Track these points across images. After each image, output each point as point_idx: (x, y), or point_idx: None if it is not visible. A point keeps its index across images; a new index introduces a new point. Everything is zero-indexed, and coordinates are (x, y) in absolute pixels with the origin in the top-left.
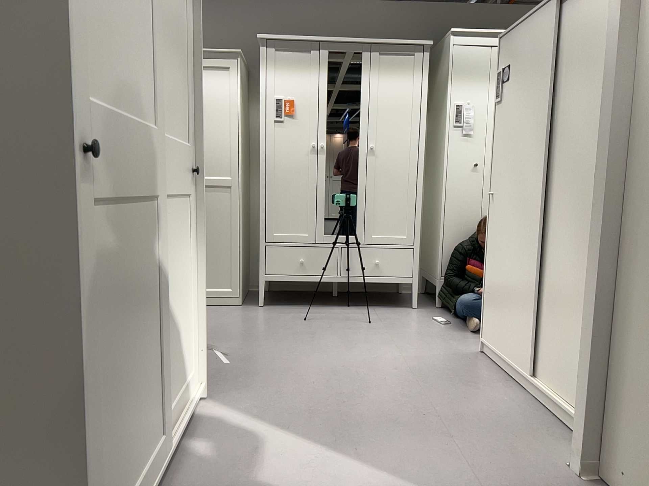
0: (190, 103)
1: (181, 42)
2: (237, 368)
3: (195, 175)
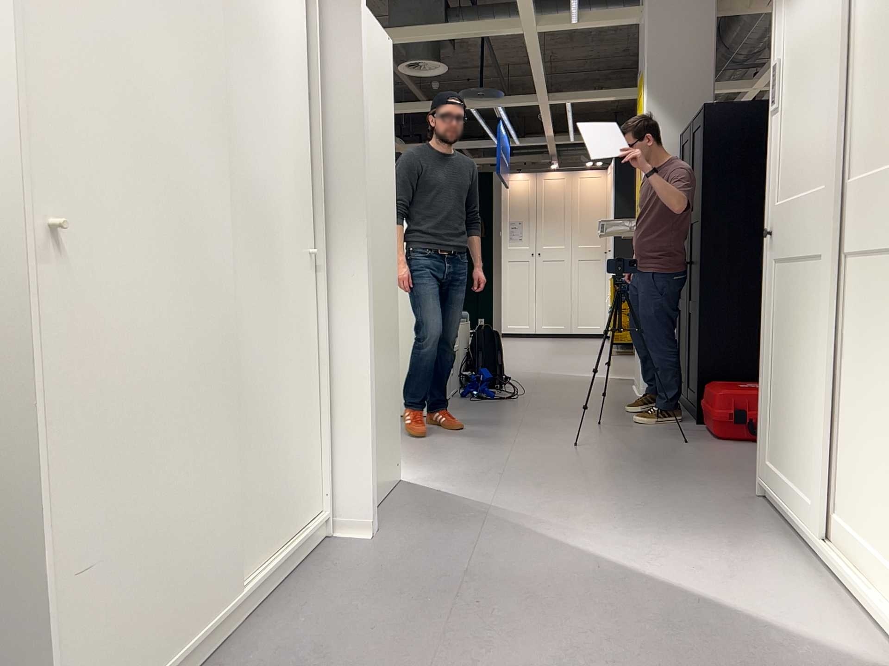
0: None
1: None
2: None
3: None
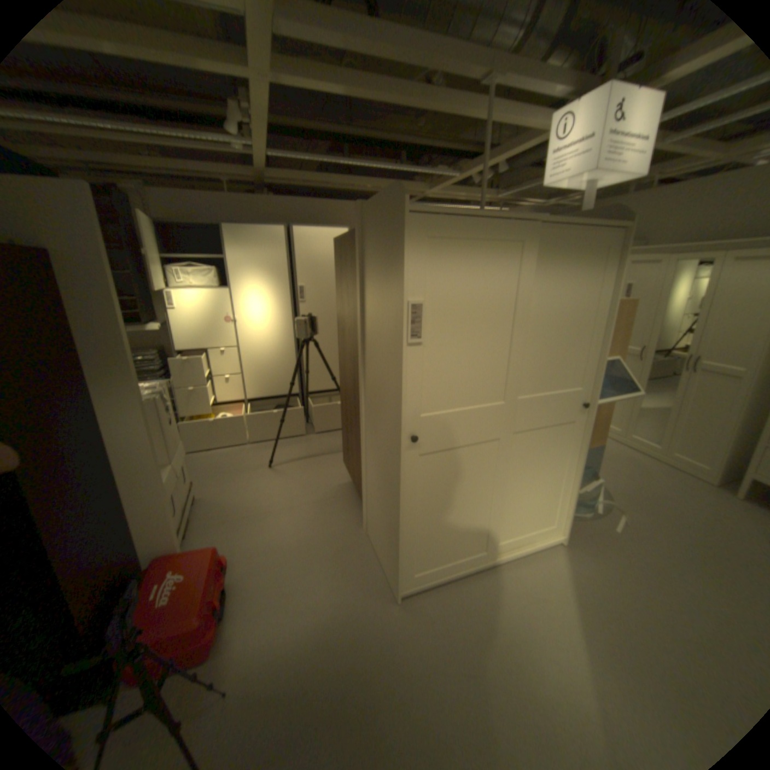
0: (596, 356)
1: (587, 319)
2: (625, 540)
3: (587, 407)
